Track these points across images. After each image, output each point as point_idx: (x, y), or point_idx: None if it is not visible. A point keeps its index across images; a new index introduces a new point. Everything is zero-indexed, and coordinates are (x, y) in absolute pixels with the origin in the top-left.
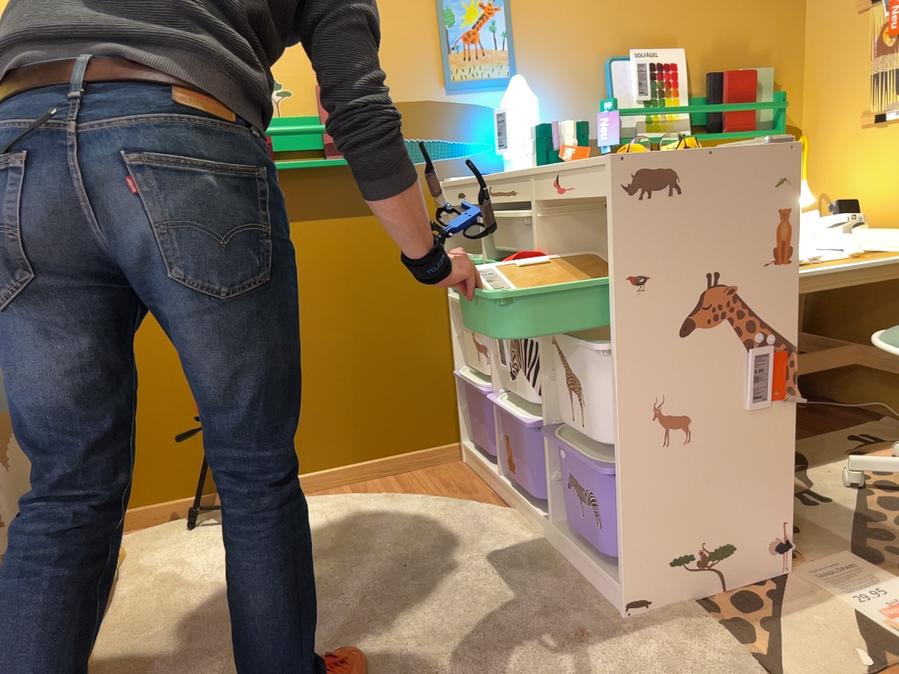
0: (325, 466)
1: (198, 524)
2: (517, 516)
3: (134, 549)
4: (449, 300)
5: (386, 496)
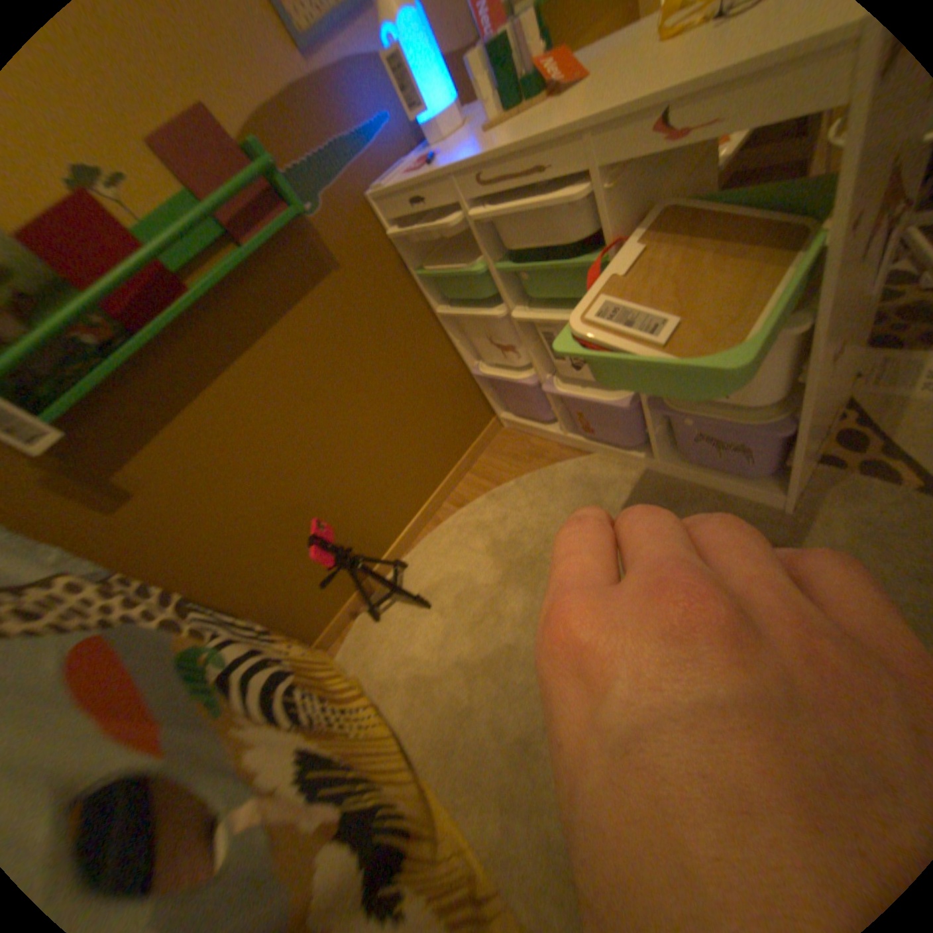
0: (424, 502)
1: (381, 612)
2: (604, 458)
3: (361, 668)
4: (435, 316)
5: (489, 498)
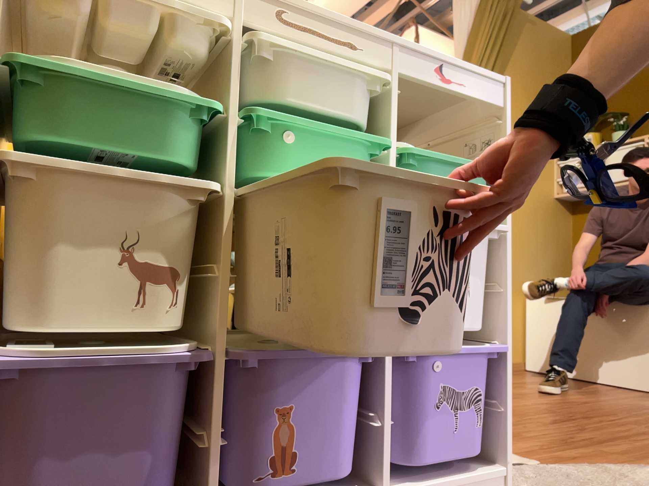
0: None
1: None
2: None
3: None
4: None
5: None
